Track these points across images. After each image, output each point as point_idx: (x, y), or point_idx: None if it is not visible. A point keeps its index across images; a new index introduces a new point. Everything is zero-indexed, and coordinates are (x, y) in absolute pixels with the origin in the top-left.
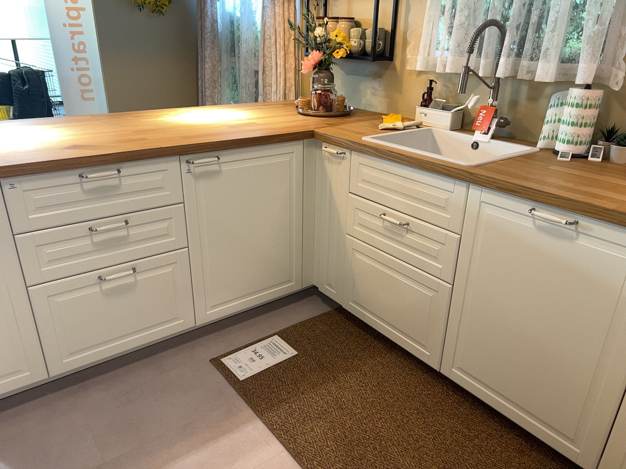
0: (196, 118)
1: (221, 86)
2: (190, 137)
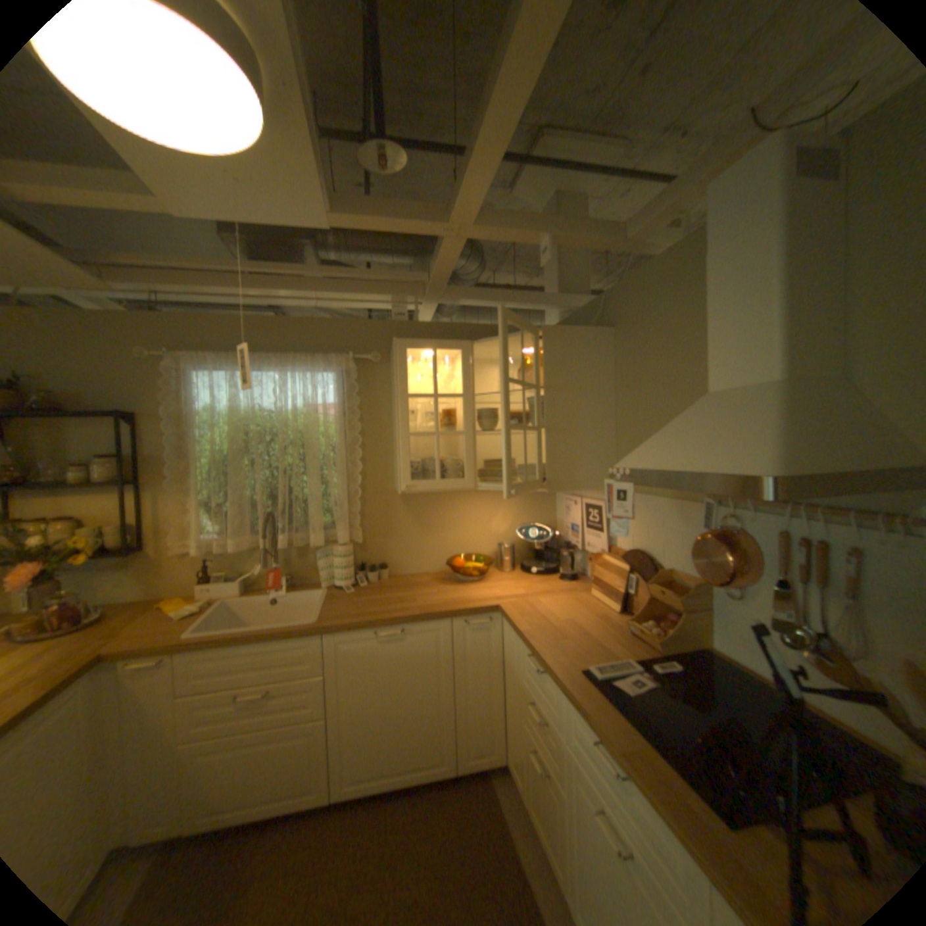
0: None
1: None
2: None
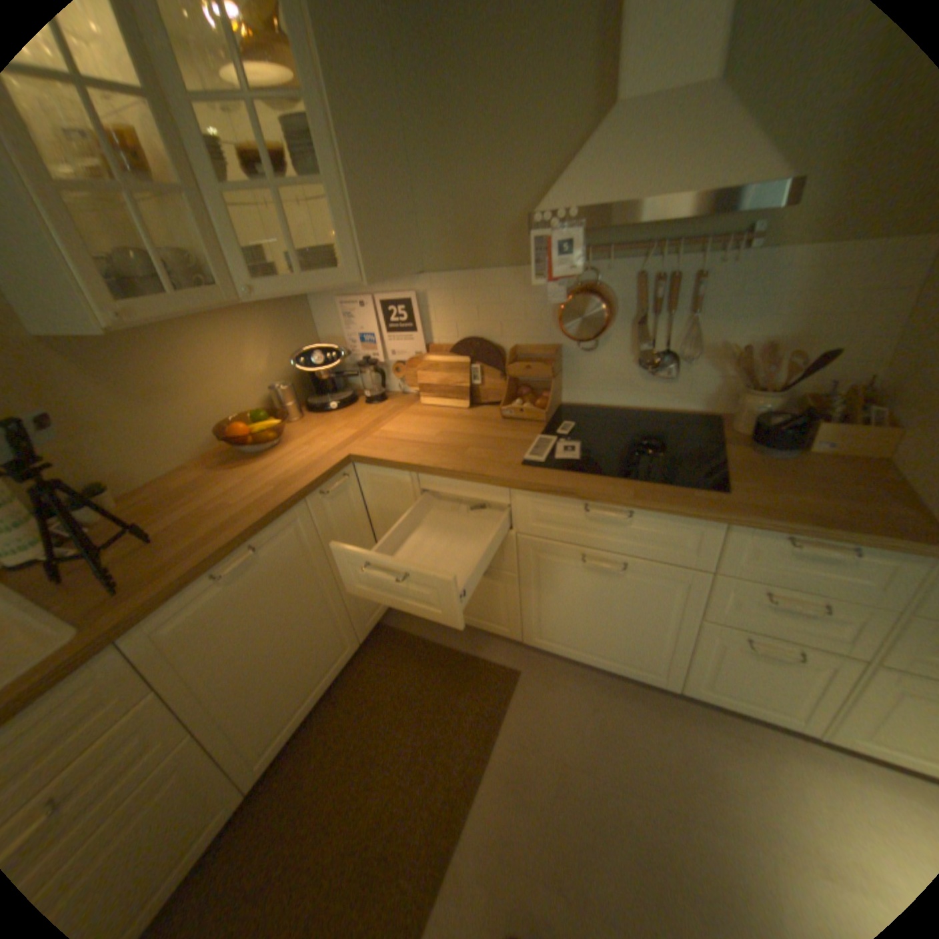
0: None
1: None
2: None
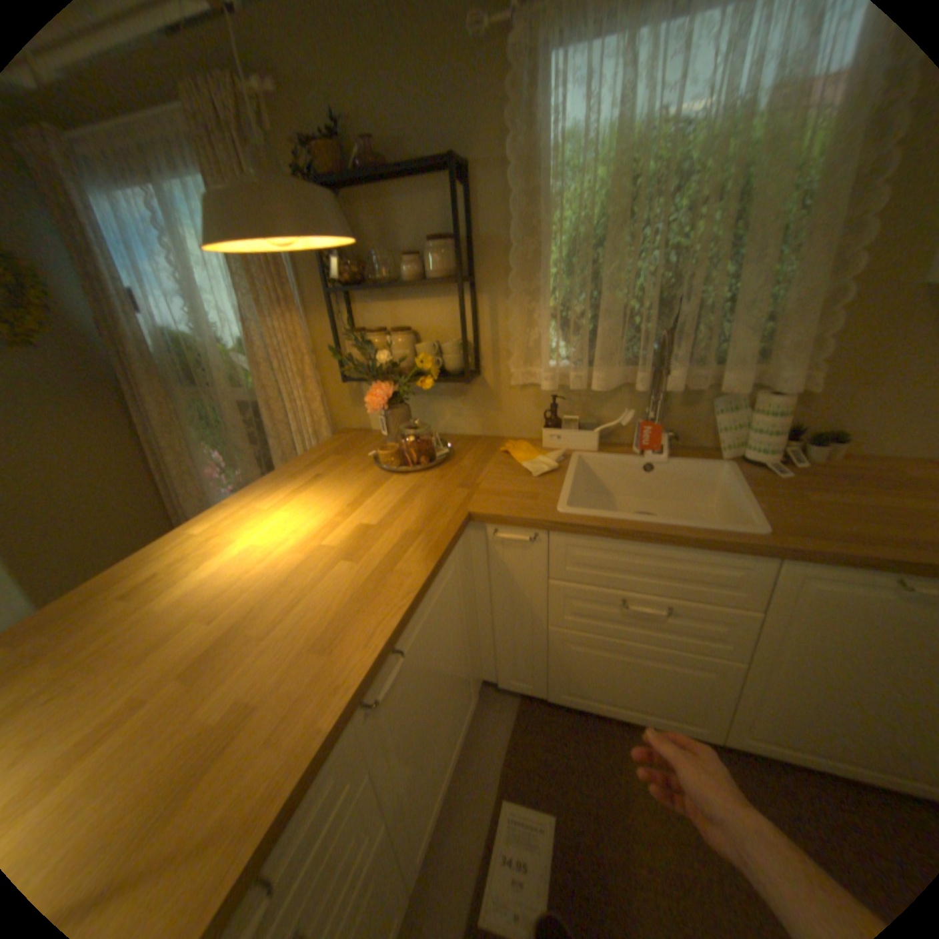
0: (255, 552)
1: (182, 428)
2: (330, 639)
